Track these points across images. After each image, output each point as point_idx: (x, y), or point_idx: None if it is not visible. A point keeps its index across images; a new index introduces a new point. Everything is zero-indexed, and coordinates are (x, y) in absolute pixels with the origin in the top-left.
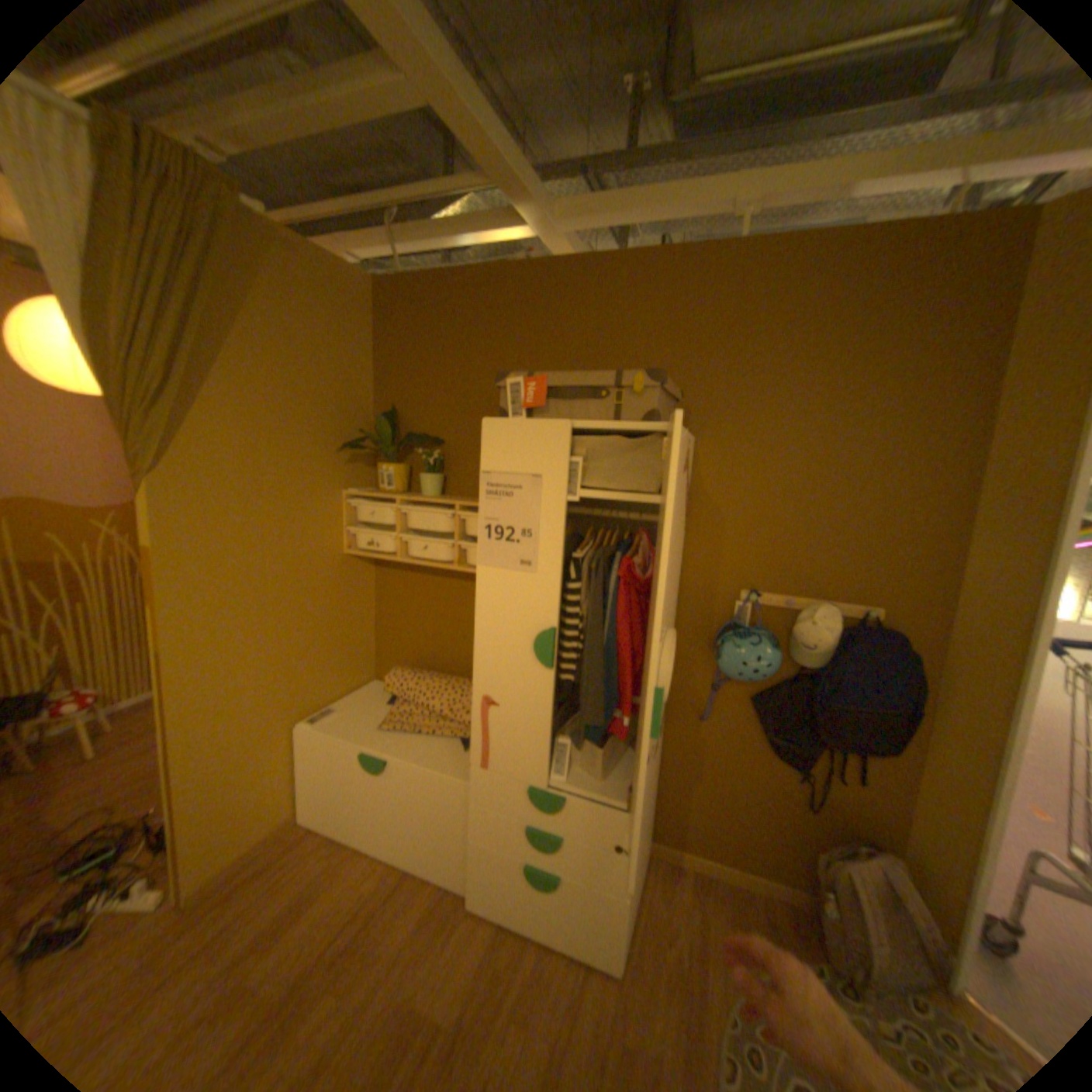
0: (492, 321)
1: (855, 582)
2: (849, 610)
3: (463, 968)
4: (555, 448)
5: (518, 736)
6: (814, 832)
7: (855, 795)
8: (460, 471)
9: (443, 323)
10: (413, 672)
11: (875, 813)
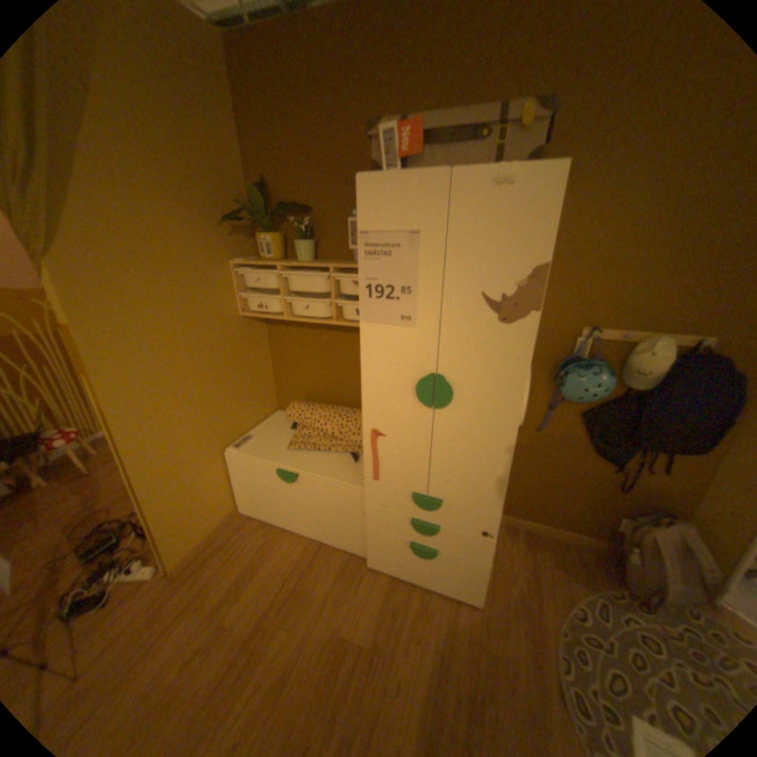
0: (346, 72)
1: (692, 315)
2: (682, 340)
3: (371, 607)
4: (433, 200)
5: (403, 458)
6: (620, 505)
7: (659, 480)
8: (328, 235)
9: (297, 81)
10: (307, 405)
11: (673, 491)
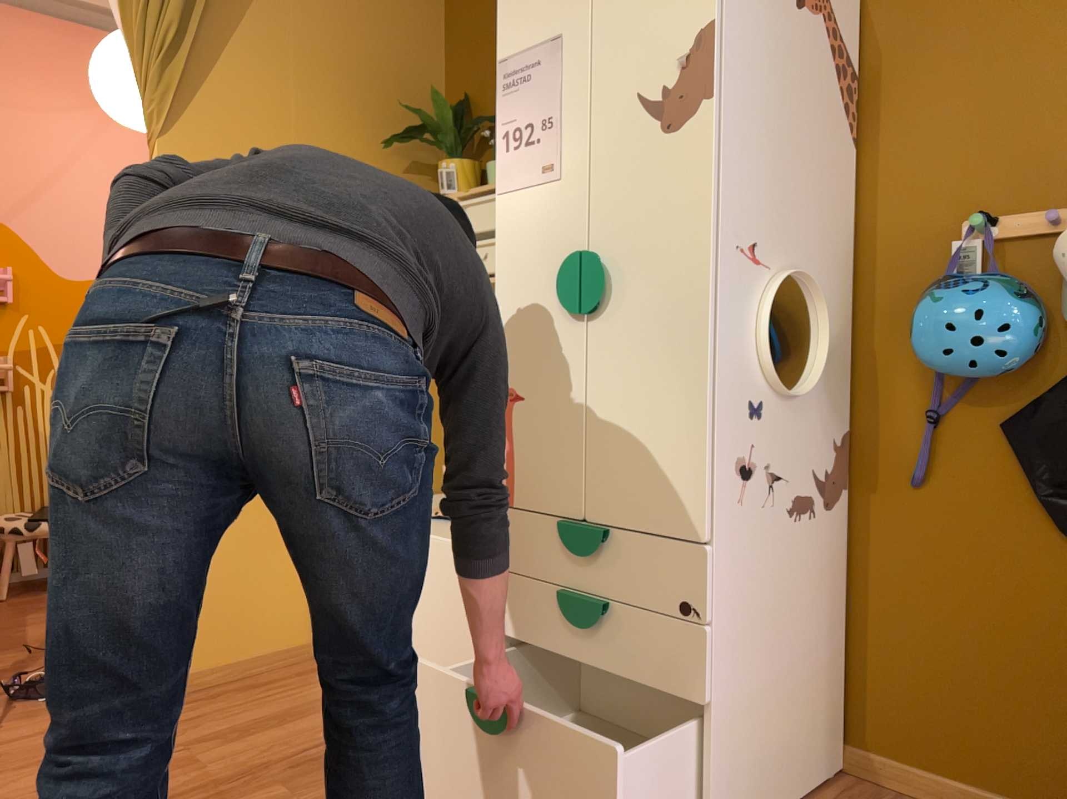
0: None
1: None
2: None
3: None
4: None
5: (547, 439)
6: None
7: None
8: None
9: None
10: None
11: None
